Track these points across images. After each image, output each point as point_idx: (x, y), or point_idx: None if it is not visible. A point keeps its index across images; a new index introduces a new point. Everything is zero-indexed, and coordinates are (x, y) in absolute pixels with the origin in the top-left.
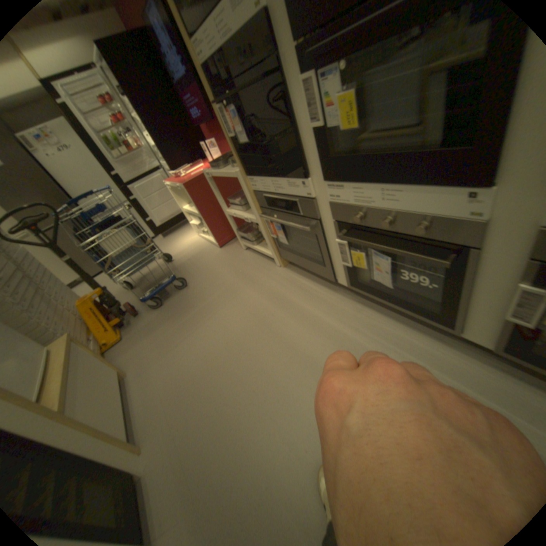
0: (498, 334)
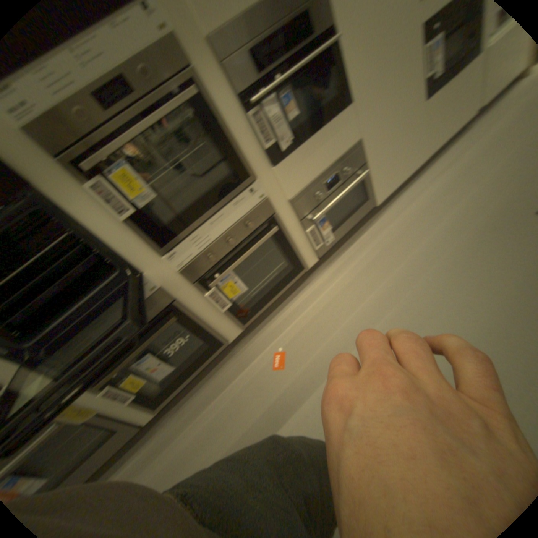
0: (234, 321)
